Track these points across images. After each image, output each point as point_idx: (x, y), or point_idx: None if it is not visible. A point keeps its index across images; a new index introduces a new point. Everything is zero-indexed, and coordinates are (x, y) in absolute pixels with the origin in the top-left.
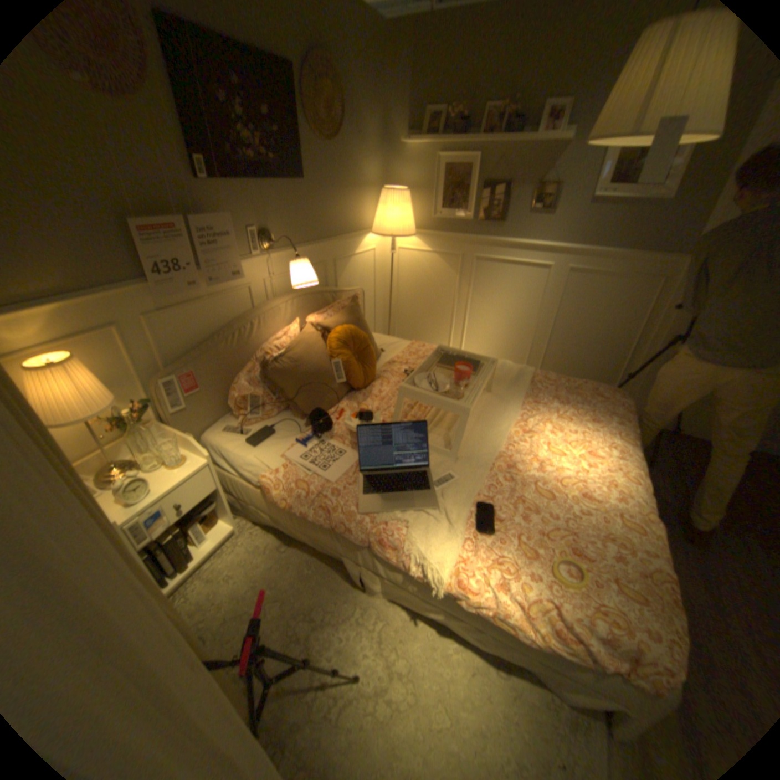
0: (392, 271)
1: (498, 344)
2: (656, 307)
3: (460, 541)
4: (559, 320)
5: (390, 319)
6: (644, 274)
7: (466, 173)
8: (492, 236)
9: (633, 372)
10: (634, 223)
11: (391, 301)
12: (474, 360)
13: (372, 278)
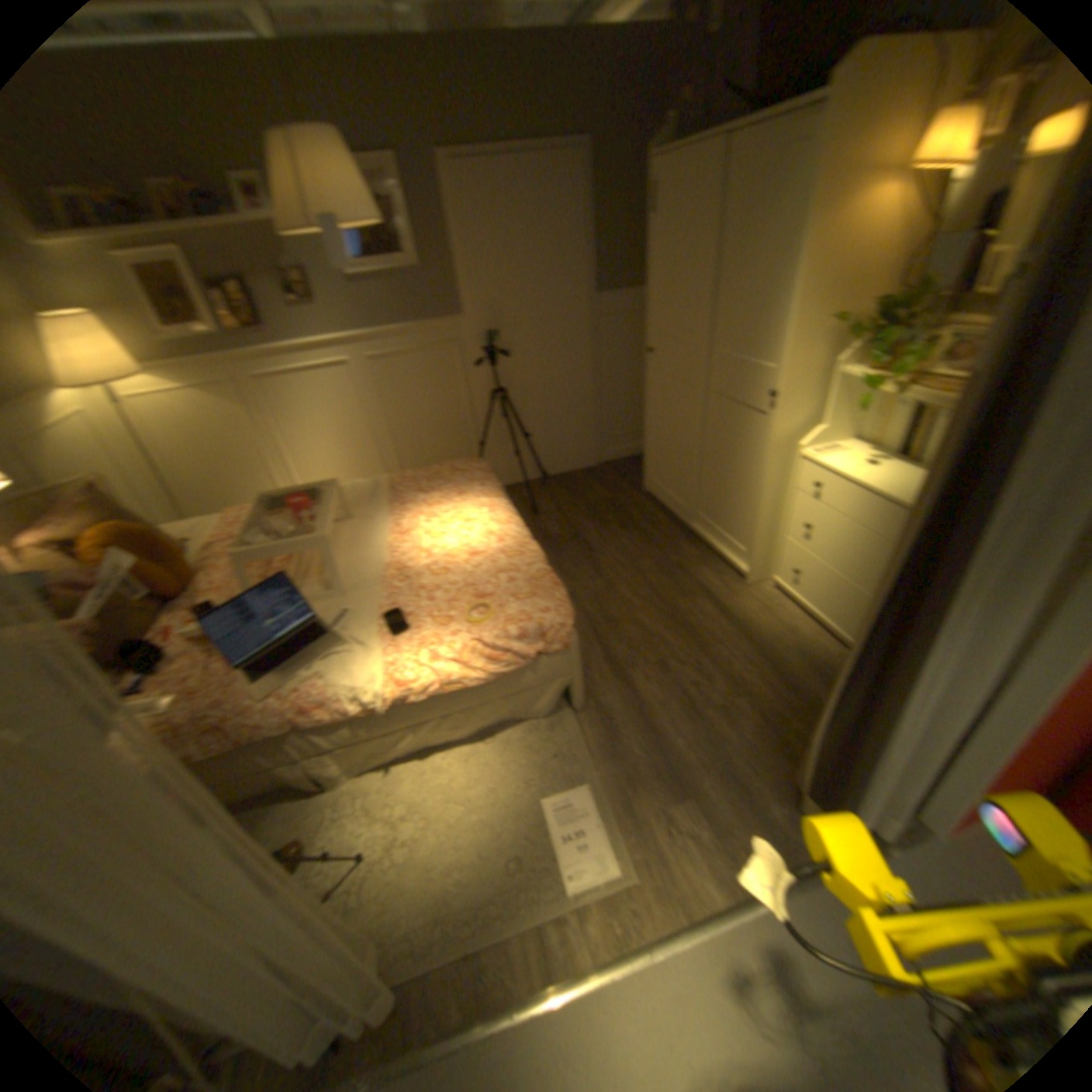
0: (126, 432)
1: (337, 469)
2: (461, 371)
3: (376, 652)
4: (385, 416)
5: (167, 501)
6: (433, 343)
7: (165, 274)
8: (251, 346)
9: (480, 439)
10: (395, 295)
11: (153, 476)
12: (305, 490)
13: (97, 454)
